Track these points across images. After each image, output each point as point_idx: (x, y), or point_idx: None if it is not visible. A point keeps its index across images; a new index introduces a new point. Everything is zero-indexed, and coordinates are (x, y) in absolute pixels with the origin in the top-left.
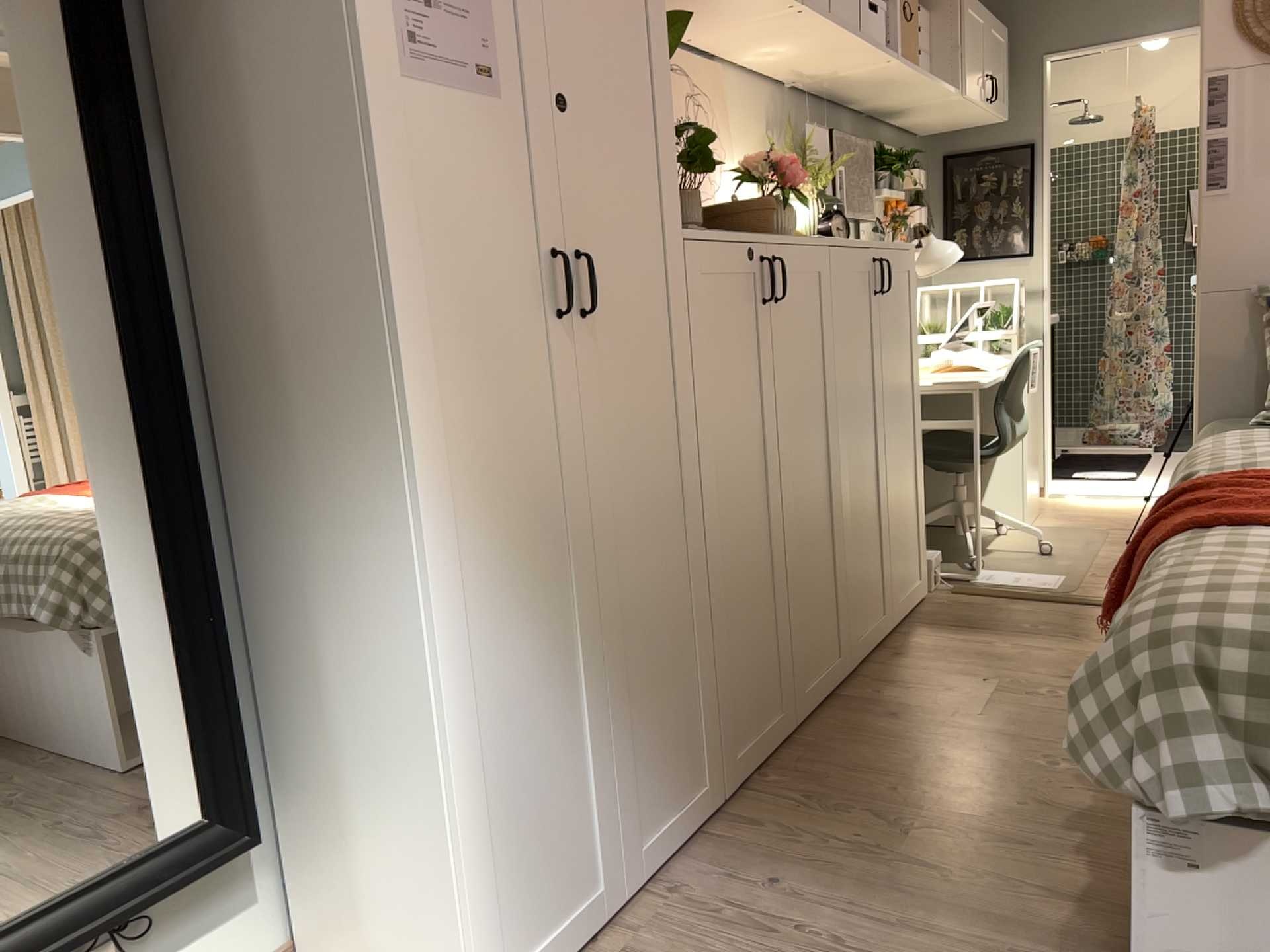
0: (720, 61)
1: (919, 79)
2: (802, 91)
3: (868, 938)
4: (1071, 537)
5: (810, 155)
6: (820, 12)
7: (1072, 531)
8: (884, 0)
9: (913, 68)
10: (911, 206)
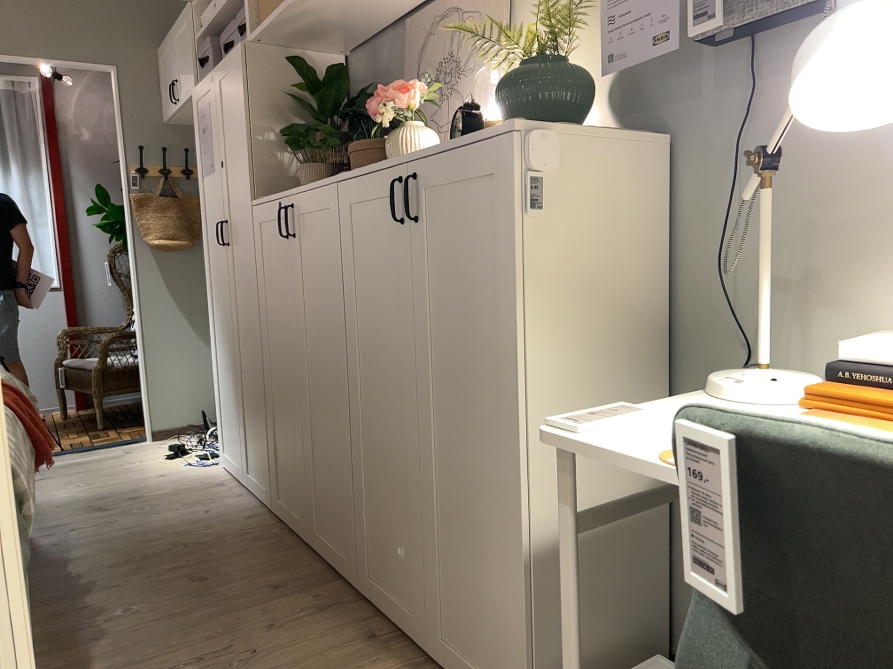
0: None
1: None
2: None
3: (150, 520)
4: None
5: None
6: None
7: None
8: None
9: None
10: None
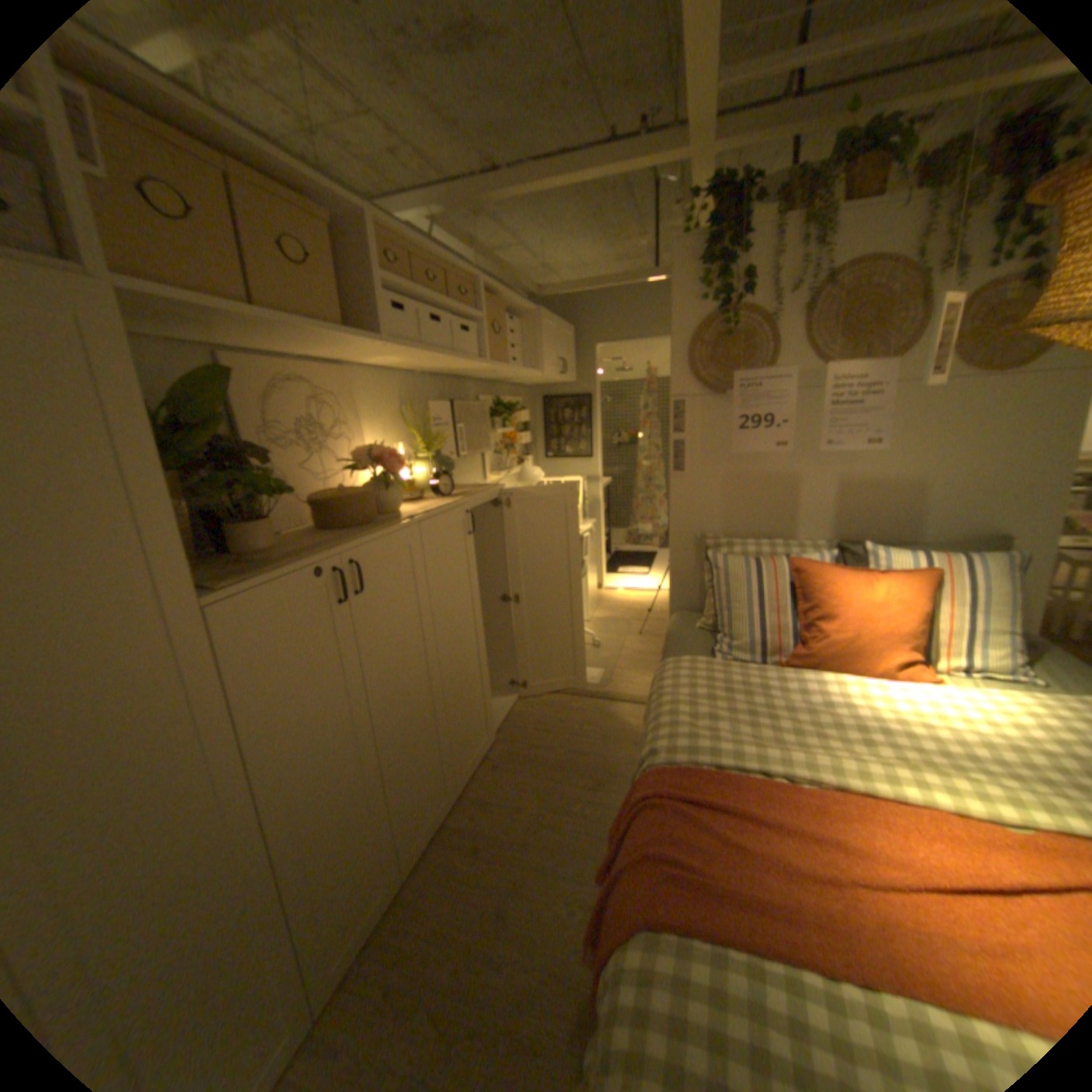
0: (347, 363)
1: (510, 368)
2: (432, 372)
3: None
4: (610, 628)
5: (434, 421)
6: (404, 342)
7: (612, 622)
8: (476, 320)
9: (502, 364)
10: (522, 429)
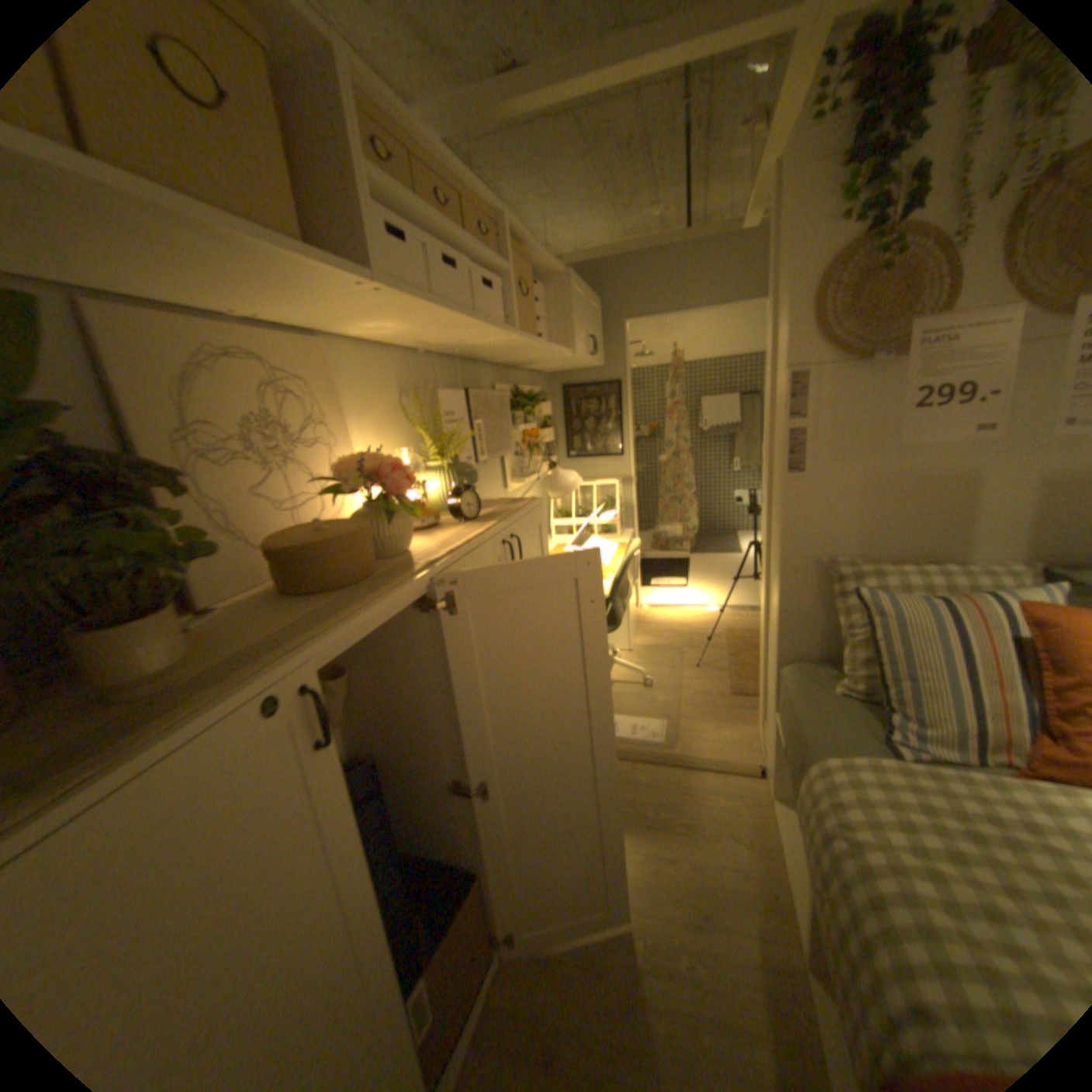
0: (321, 333)
1: (540, 343)
2: (439, 352)
3: None
4: (660, 659)
5: (445, 416)
6: (408, 287)
7: (659, 651)
8: (500, 273)
9: (533, 337)
10: (542, 424)
